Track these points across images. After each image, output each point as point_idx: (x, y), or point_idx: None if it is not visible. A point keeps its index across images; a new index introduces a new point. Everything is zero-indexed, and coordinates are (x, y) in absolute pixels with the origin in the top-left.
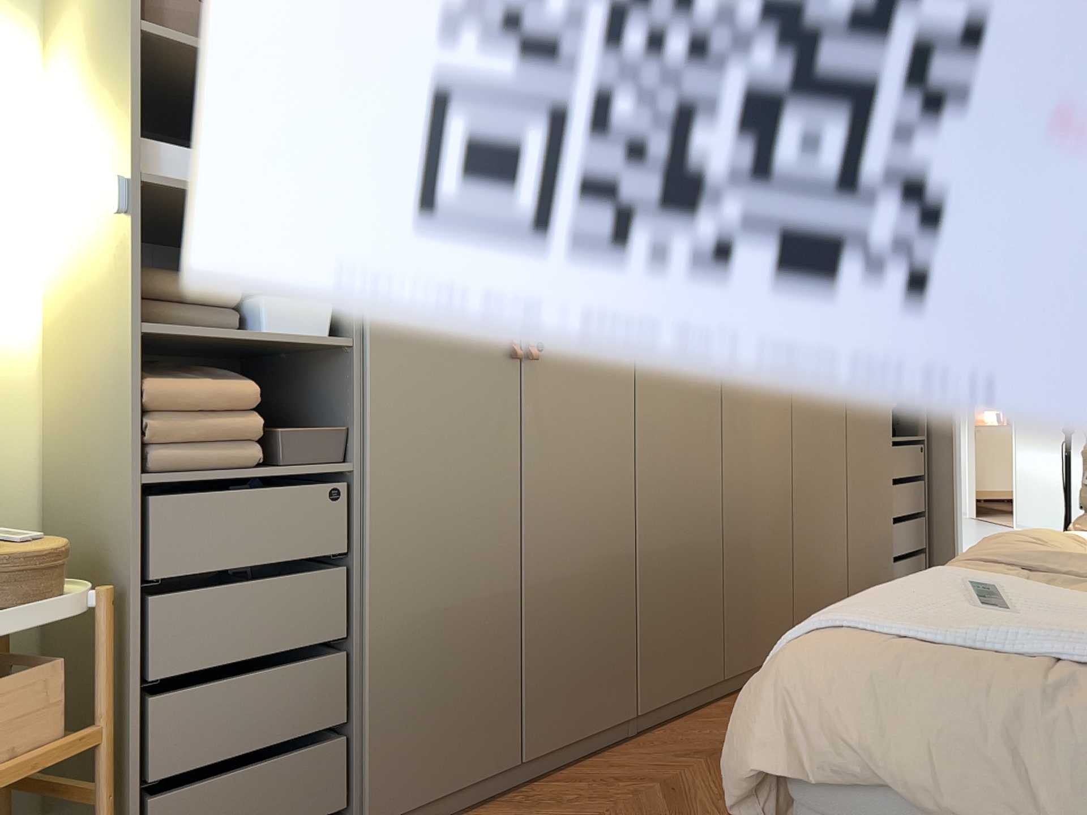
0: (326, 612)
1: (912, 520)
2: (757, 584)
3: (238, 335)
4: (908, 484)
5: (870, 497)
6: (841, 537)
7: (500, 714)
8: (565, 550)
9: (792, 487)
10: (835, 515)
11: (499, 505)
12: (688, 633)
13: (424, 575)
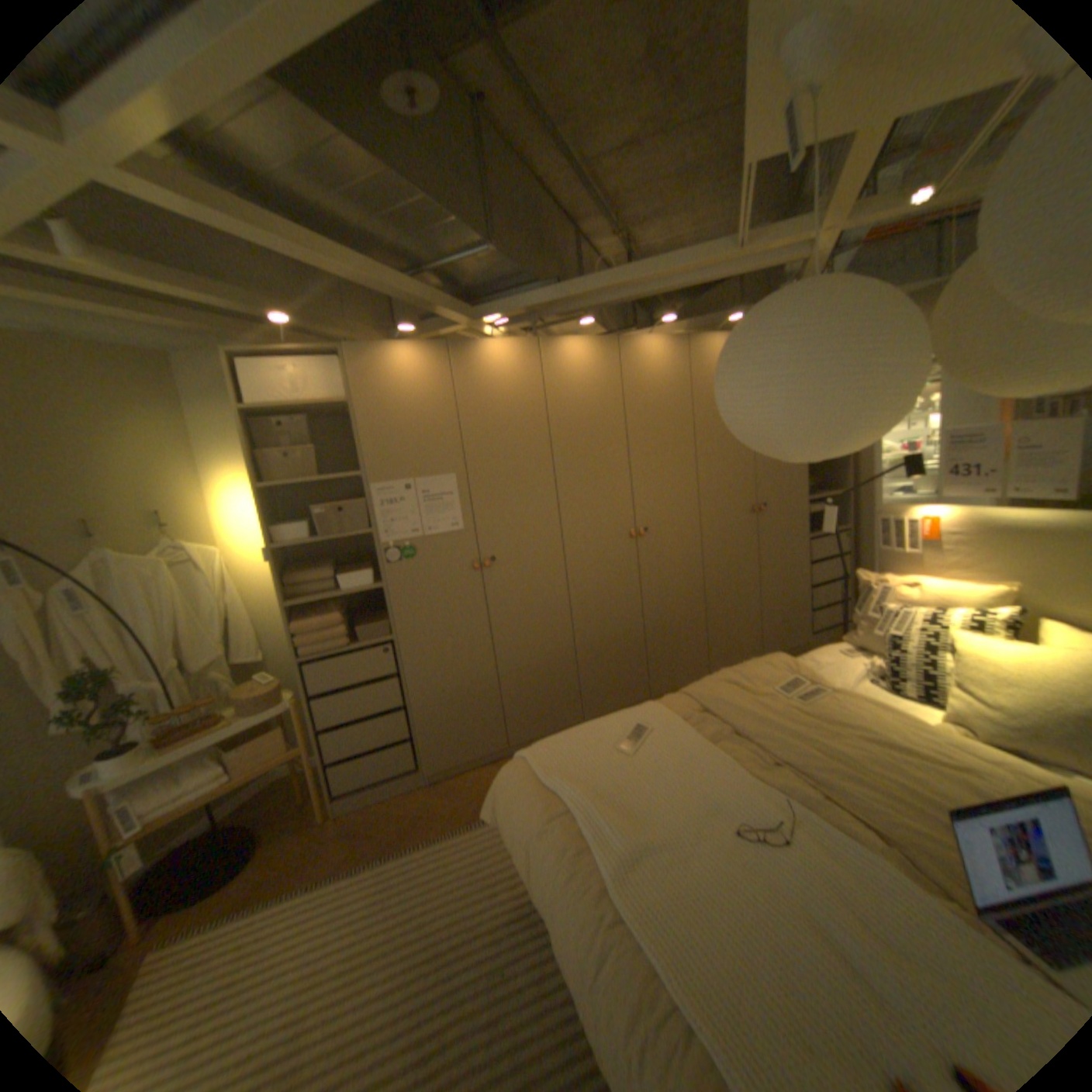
0: (392, 697)
1: (834, 585)
2: (674, 647)
3: (329, 596)
4: (829, 562)
5: (783, 580)
6: (753, 609)
7: (492, 728)
8: (523, 653)
9: (703, 589)
10: (747, 597)
11: (478, 640)
12: (618, 680)
13: (439, 677)
